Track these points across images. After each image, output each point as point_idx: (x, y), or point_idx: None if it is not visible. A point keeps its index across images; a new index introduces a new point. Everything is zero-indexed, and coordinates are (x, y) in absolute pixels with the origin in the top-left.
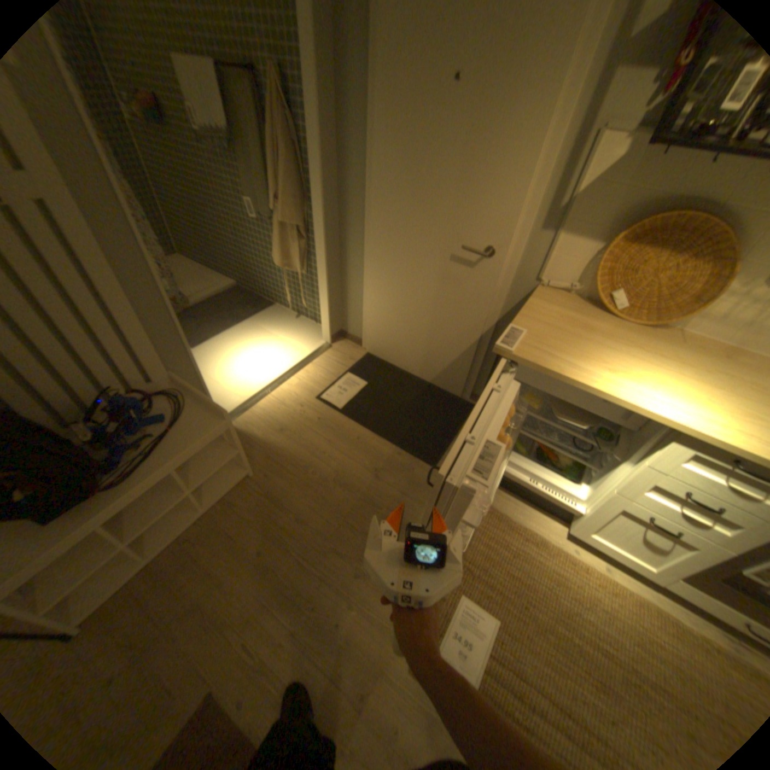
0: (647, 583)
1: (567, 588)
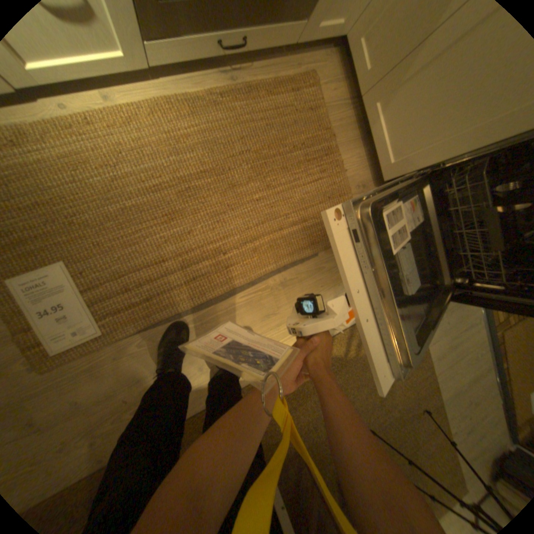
0: (144, 75)
1: (83, 161)
